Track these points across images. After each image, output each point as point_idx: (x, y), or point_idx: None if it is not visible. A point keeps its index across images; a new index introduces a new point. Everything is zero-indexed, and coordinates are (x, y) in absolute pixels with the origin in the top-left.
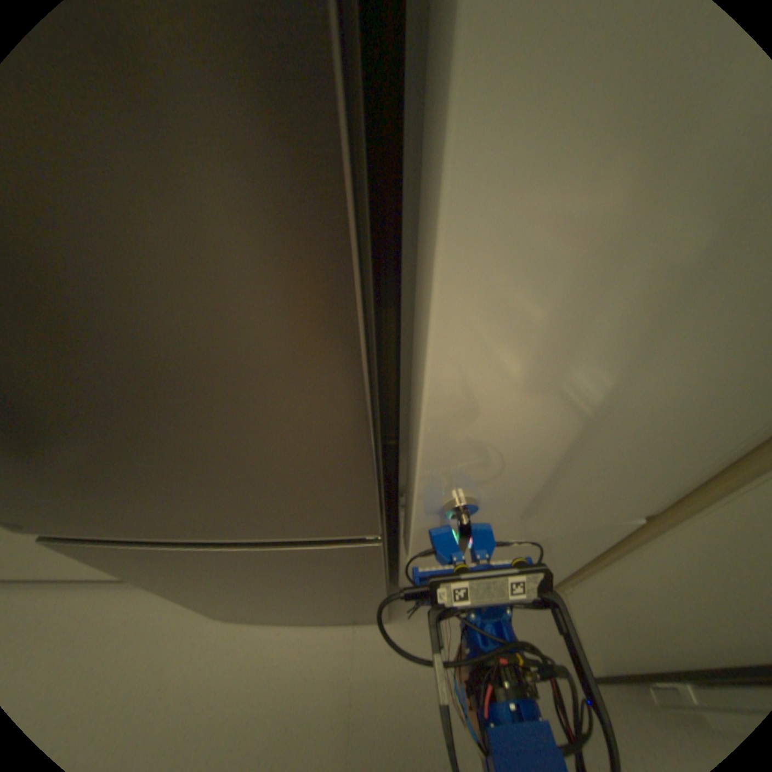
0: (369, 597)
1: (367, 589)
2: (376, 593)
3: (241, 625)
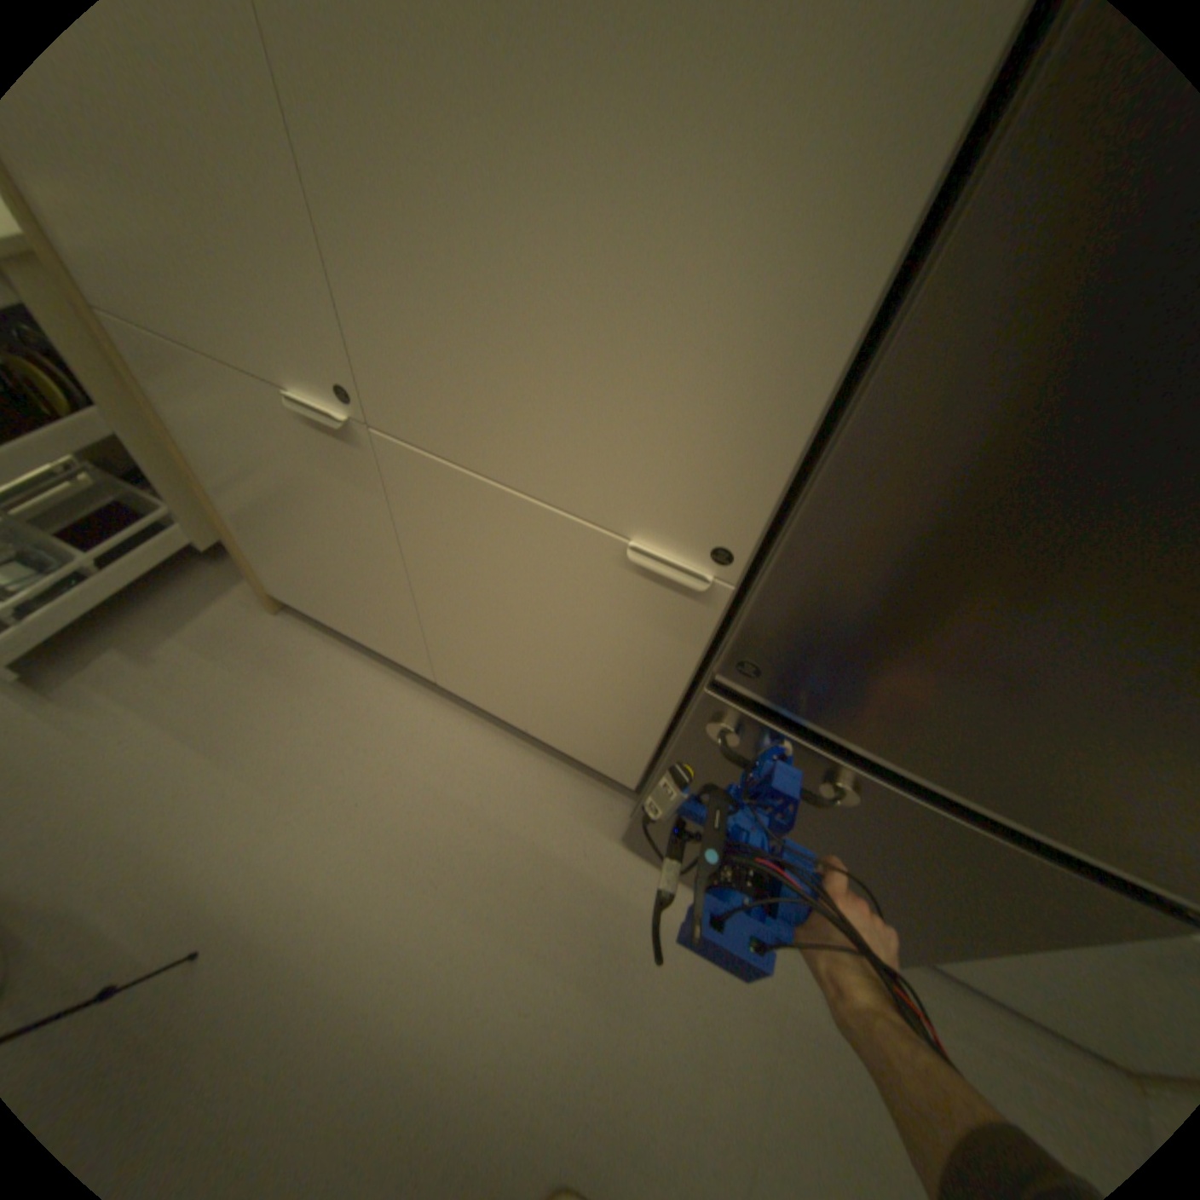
0: (943, 950)
1: (982, 945)
2: (974, 953)
3: (649, 867)
